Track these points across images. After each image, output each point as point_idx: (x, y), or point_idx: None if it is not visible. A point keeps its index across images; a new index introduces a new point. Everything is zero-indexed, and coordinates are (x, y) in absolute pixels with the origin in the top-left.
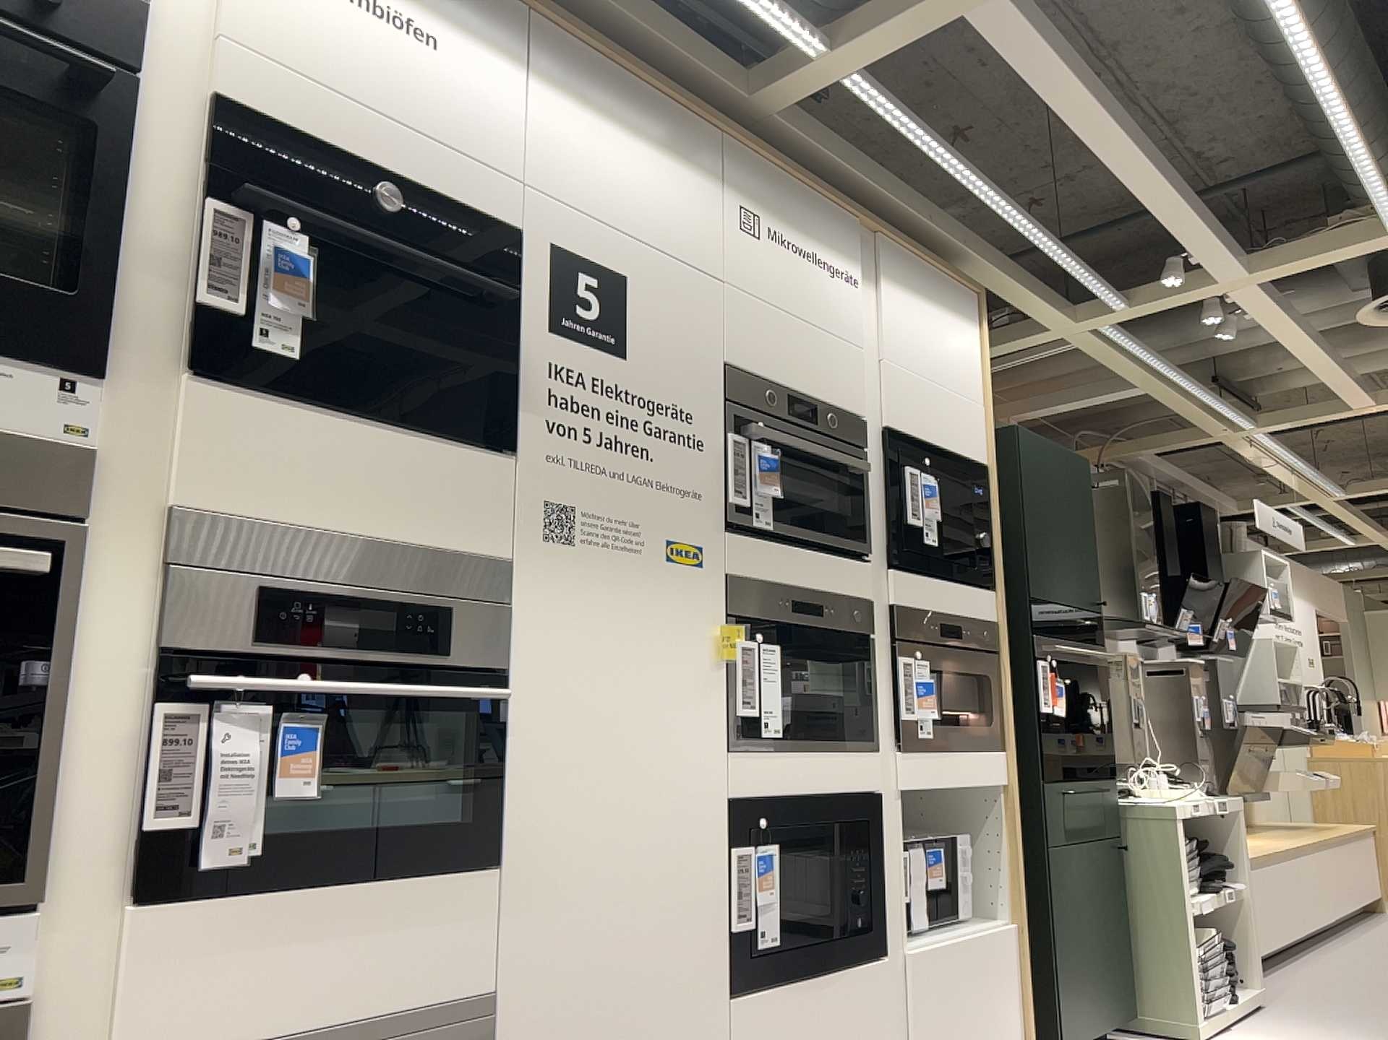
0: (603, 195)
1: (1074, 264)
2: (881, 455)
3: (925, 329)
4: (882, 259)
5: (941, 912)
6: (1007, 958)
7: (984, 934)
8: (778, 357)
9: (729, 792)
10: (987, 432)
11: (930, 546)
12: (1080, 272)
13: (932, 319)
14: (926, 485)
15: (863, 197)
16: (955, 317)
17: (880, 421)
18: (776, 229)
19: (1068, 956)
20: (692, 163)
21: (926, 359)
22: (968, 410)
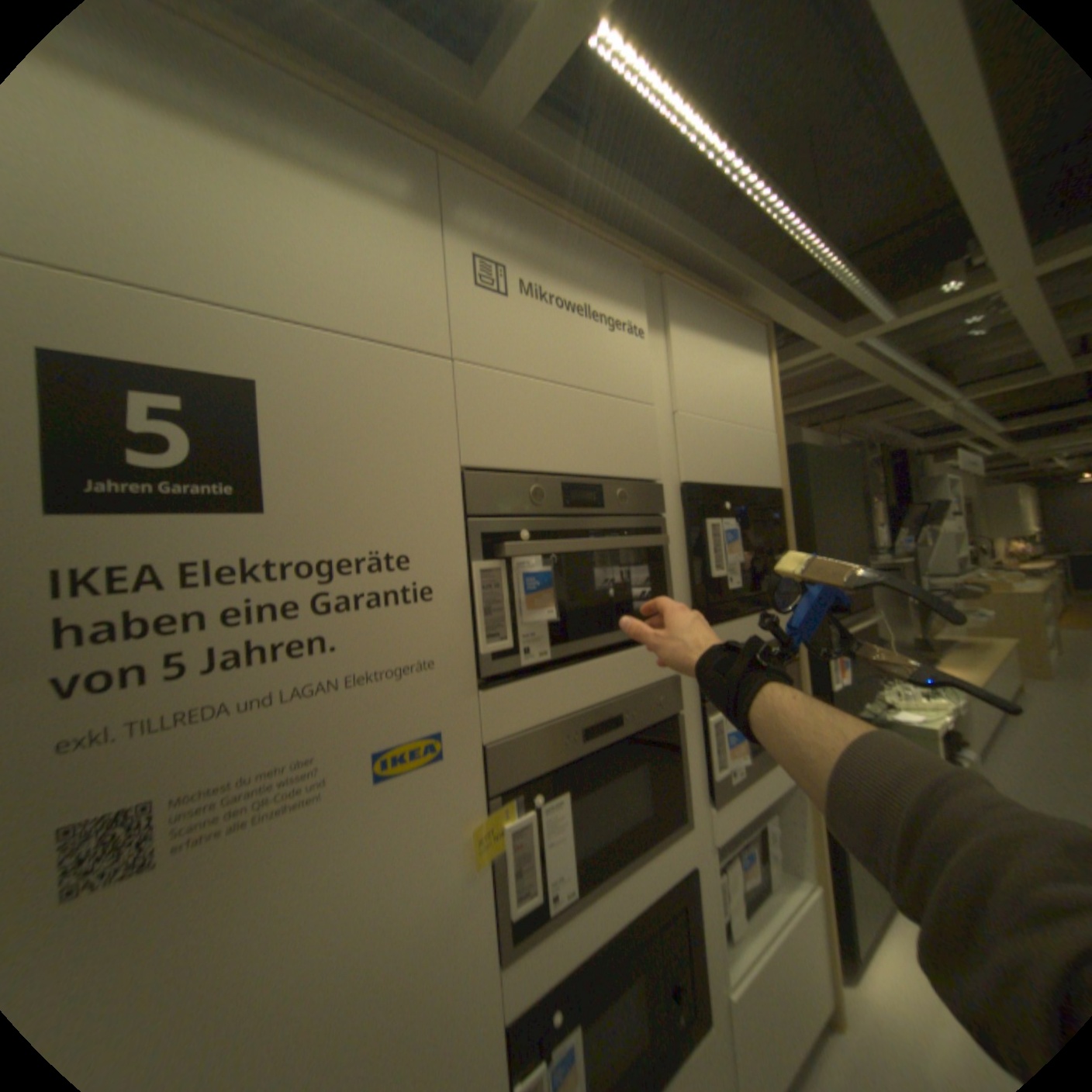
0: (186, 245)
1: (862, 279)
2: (681, 510)
3: (719, 367)
4: (671, 300)
5: (759, 916)
6: (816, 925)
7: (797, 917)
8: (546, 438)
9: (505, 1016)
10: (781, 455)
11: (734, 589)
12: (866, 287)
13: (726, 355)
14: (728, 528)
15: (648, 233)
16: (748, 349)
17: (678, 475)
18: (532, 277)
19: (861, 880)
20: (384, 190)
21: (722, 399)
22: (764, 438)
